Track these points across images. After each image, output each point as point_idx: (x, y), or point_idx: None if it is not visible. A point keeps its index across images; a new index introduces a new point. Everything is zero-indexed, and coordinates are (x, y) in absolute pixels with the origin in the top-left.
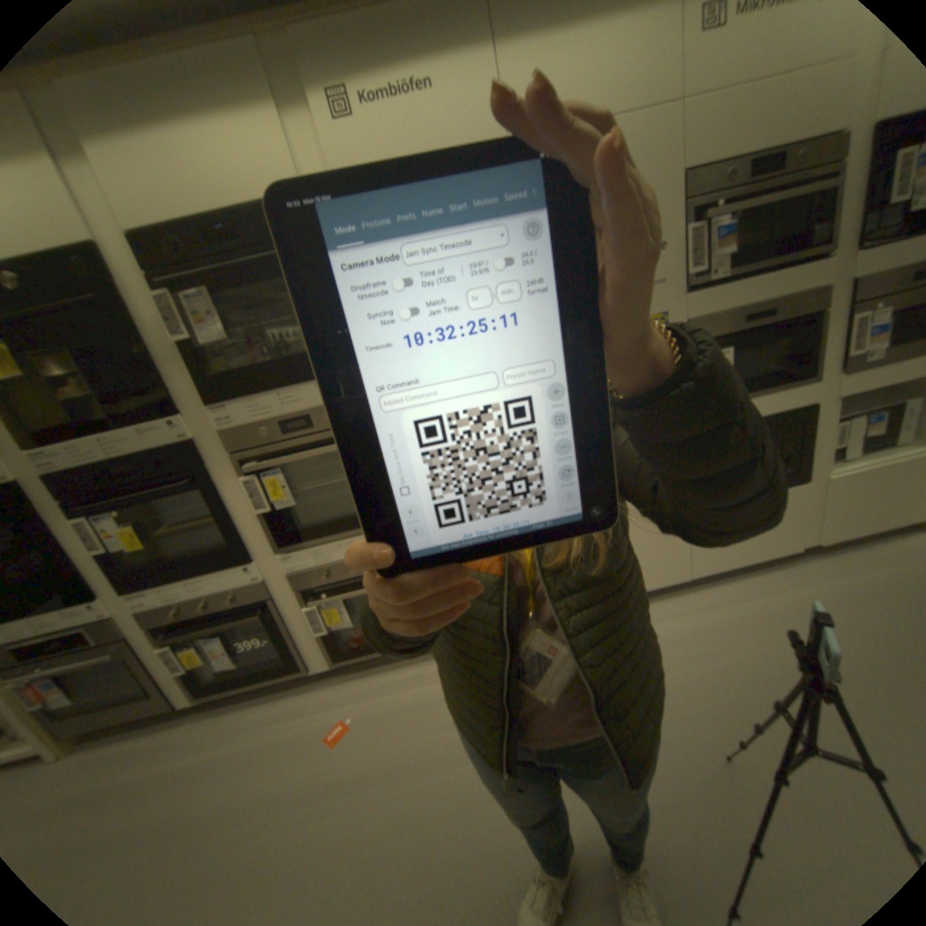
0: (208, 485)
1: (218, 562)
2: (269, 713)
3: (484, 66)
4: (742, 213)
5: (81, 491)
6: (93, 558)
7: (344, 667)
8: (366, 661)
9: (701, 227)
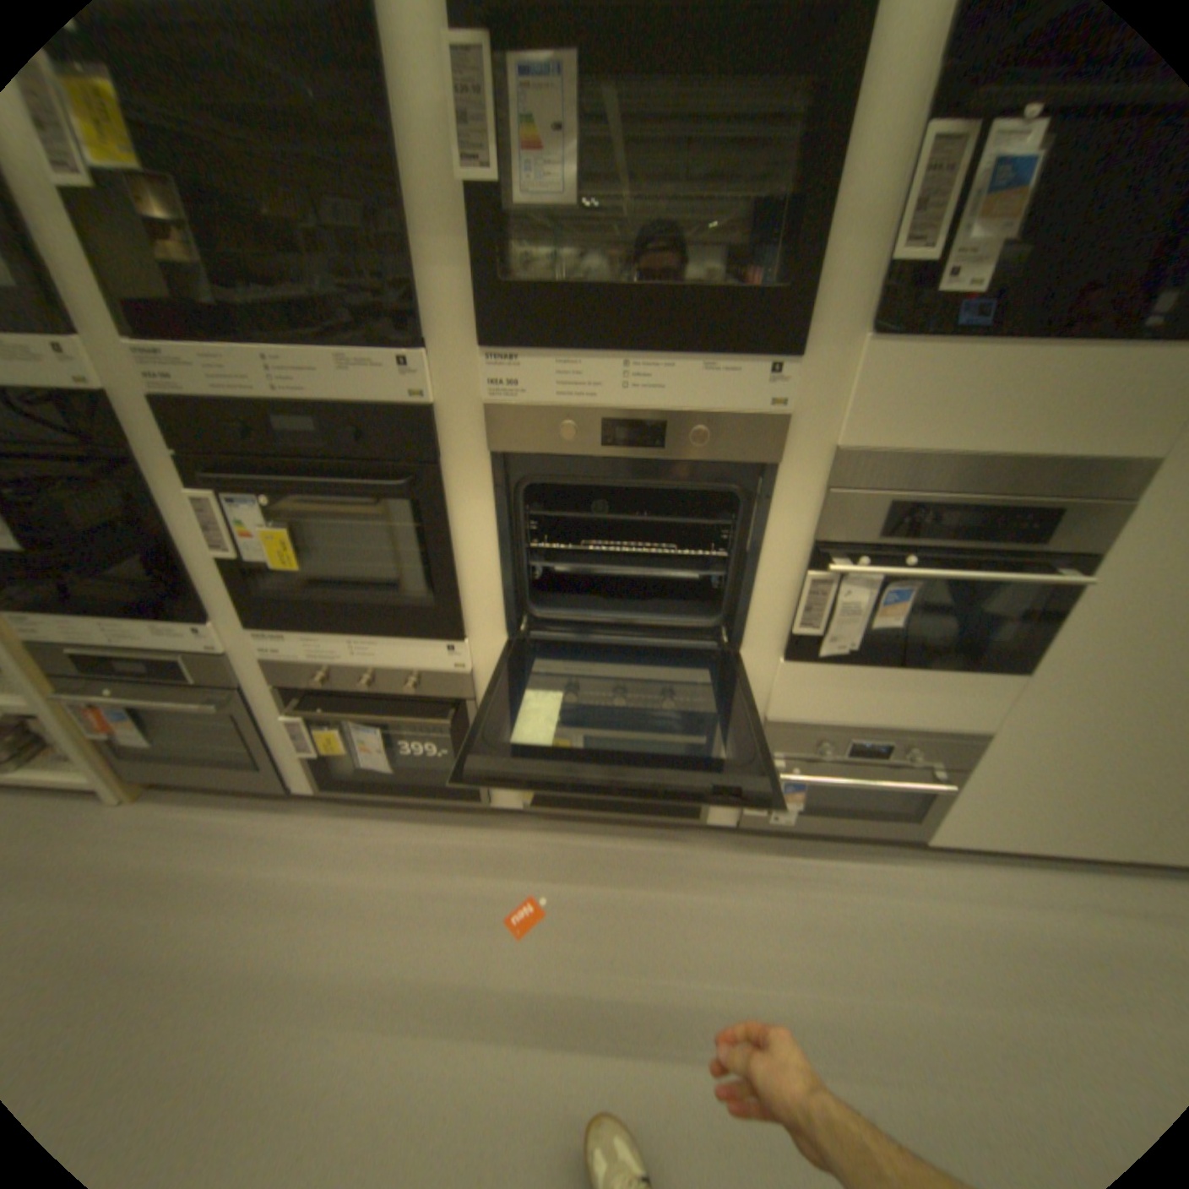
0: (437, 496)
1: (413, 624)
2: (423, 840)
3: None
4: None
5: (216, 442)
6: (217, 561)
7: (544, 811)
8: (576, 812)
9: None
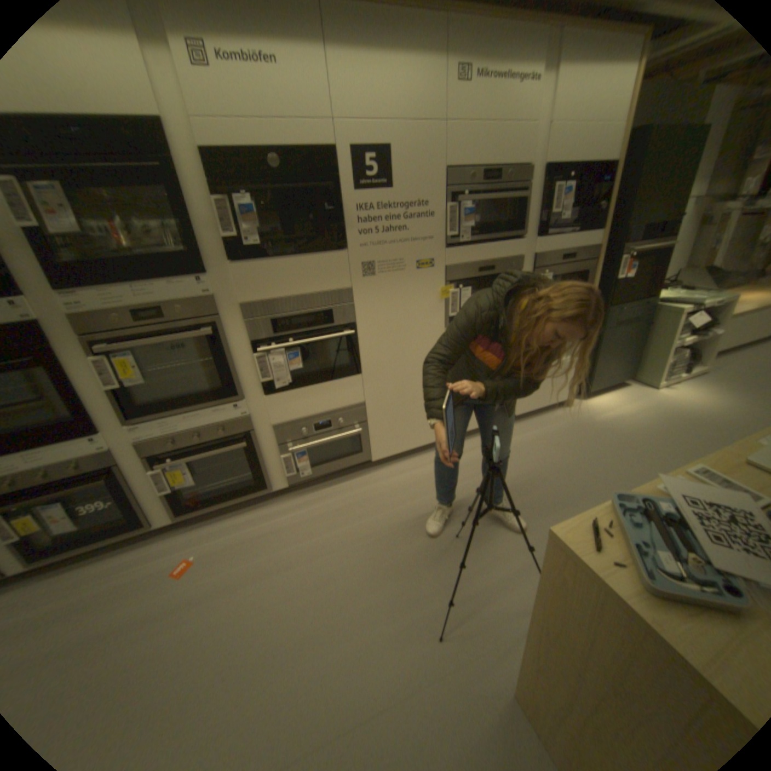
0: (53, 362)
1: (61, 433)
2: (111, 565)
3: (318, 60)
4: (478, 203)
5: None
6: None
7: (185, 520)
8: (204, 514)
9: (454, 207)
